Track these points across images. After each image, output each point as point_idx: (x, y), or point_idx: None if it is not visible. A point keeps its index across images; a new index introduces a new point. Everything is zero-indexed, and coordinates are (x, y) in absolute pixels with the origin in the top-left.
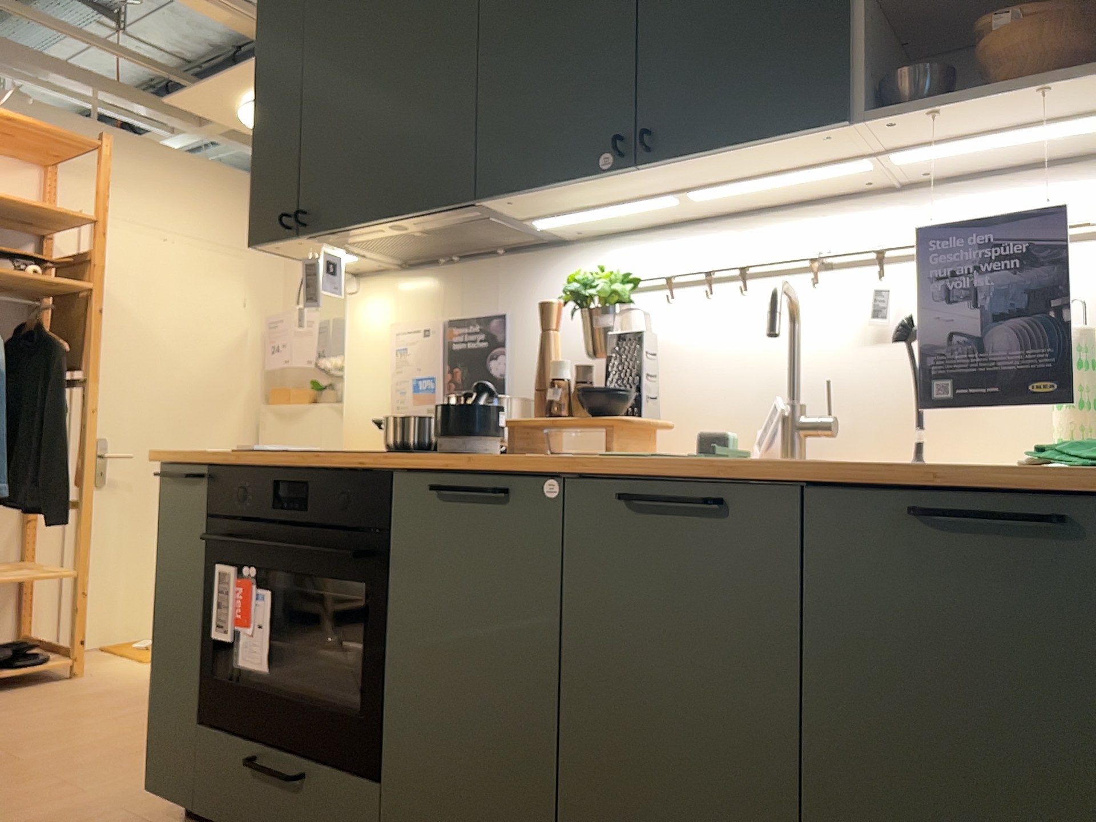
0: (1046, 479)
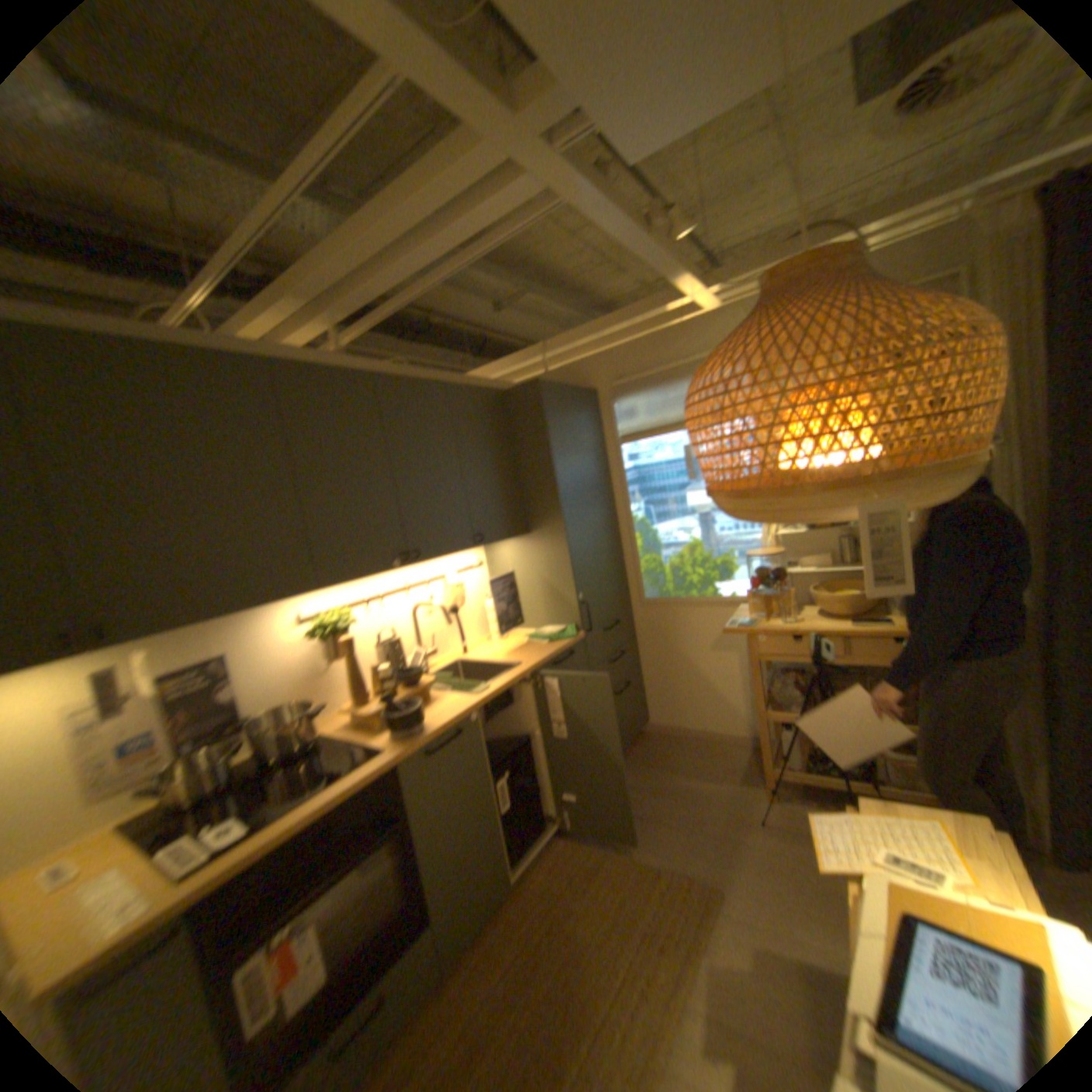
0: (569, 644)
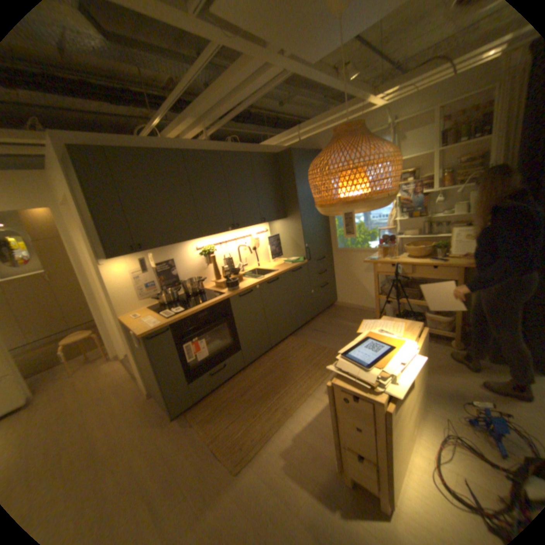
0: (299, 265)
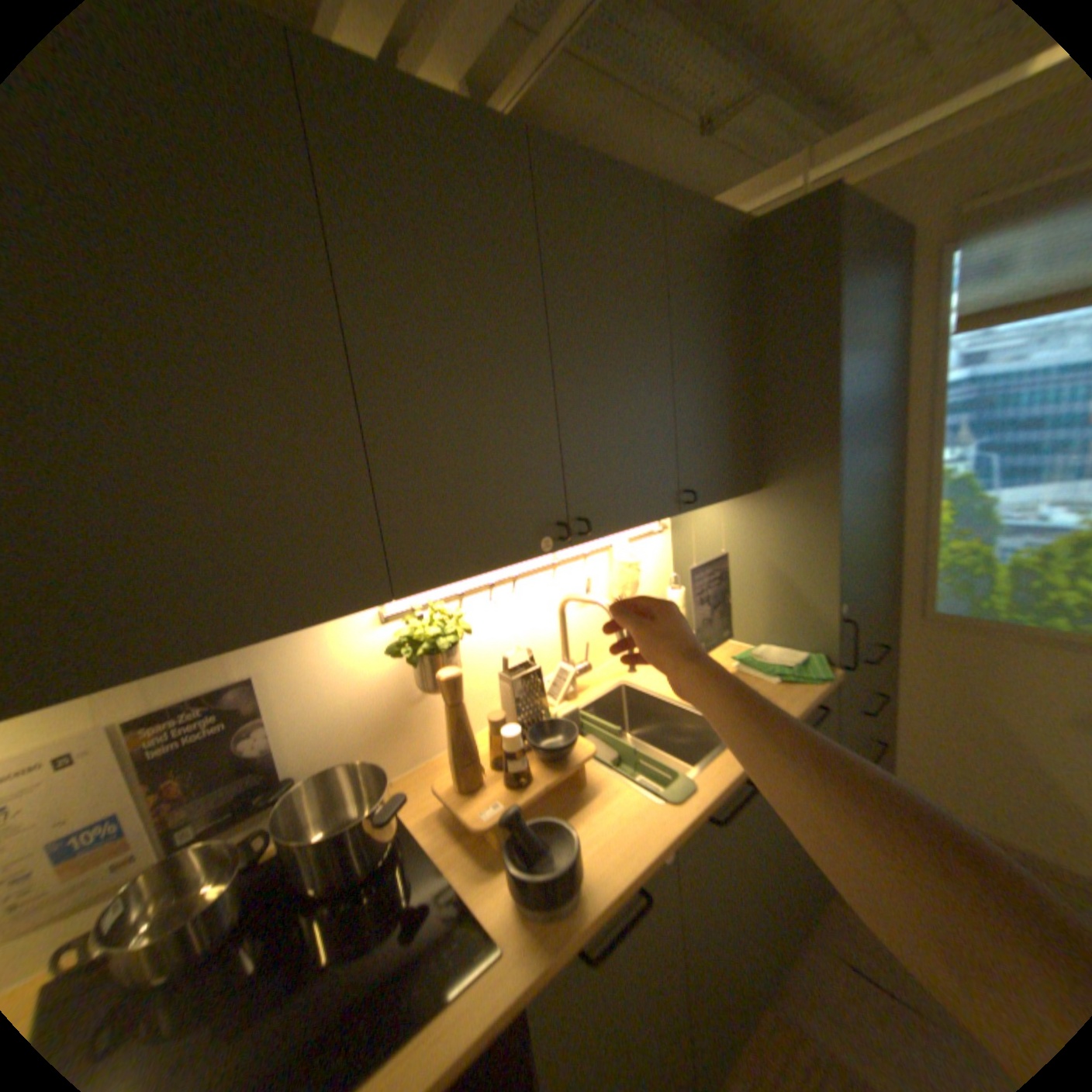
0: (823, 698)
